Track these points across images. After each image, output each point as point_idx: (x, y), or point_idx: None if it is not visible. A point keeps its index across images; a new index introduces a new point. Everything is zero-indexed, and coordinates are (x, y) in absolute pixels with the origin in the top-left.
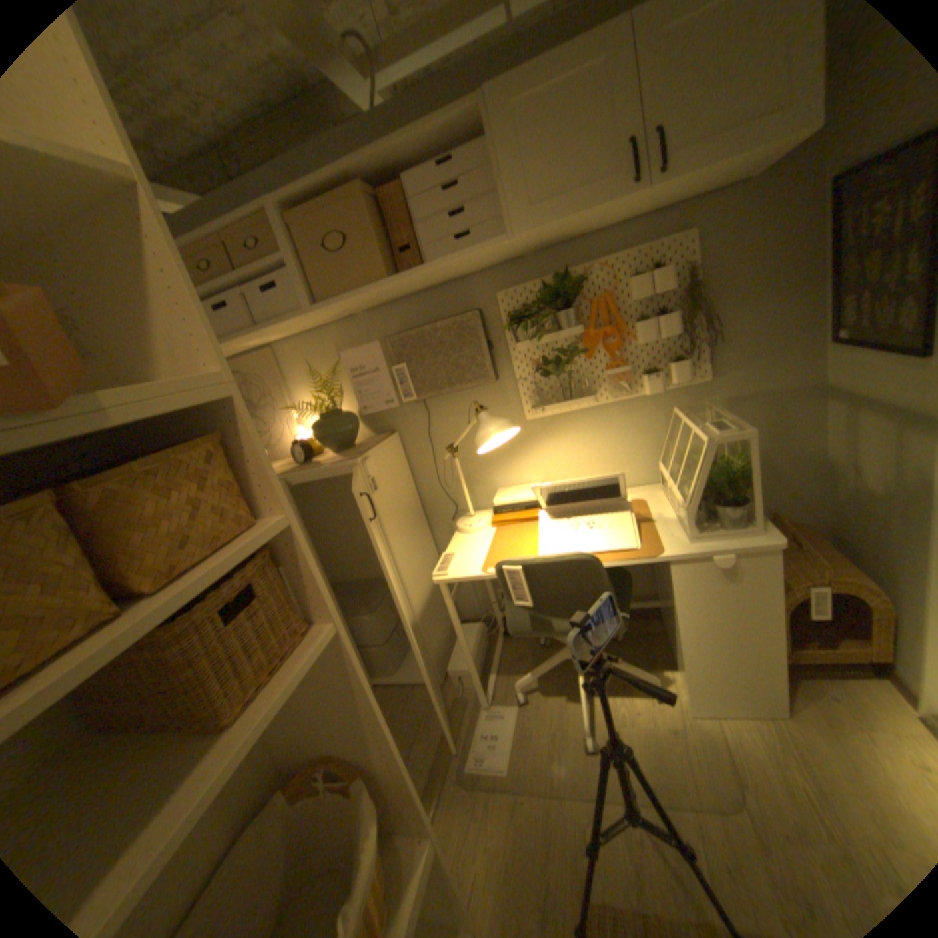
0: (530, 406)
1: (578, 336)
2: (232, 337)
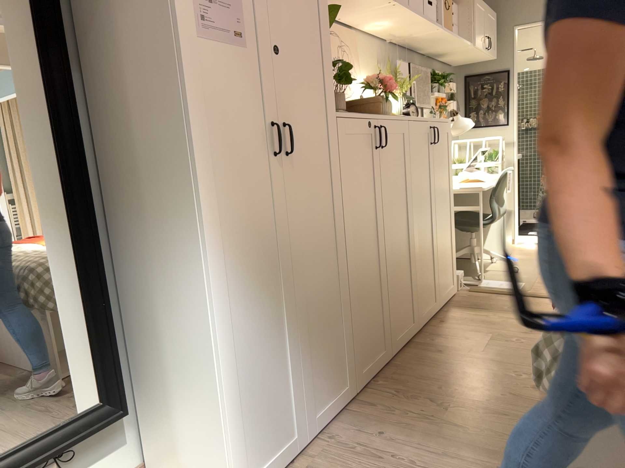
0: None
1: (435, 101)
2: (423, 17)
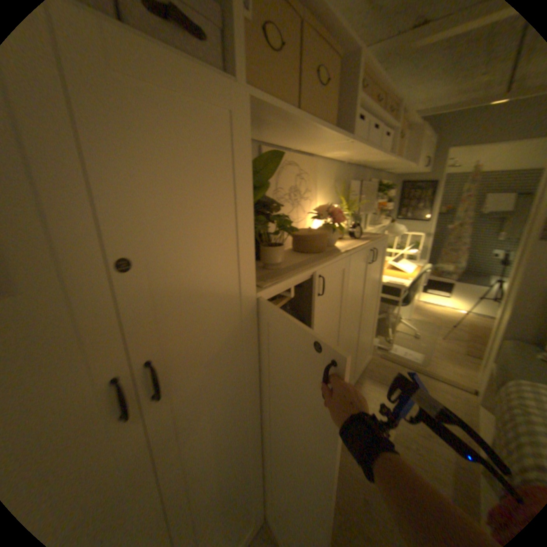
0: (368, 226)
1: (378, 204)
2: (381, 150)
